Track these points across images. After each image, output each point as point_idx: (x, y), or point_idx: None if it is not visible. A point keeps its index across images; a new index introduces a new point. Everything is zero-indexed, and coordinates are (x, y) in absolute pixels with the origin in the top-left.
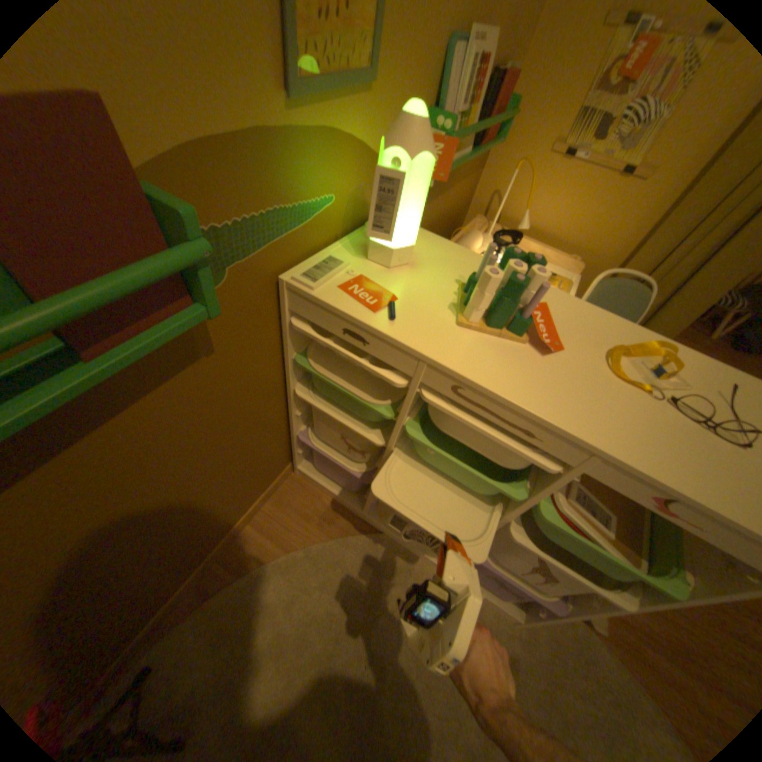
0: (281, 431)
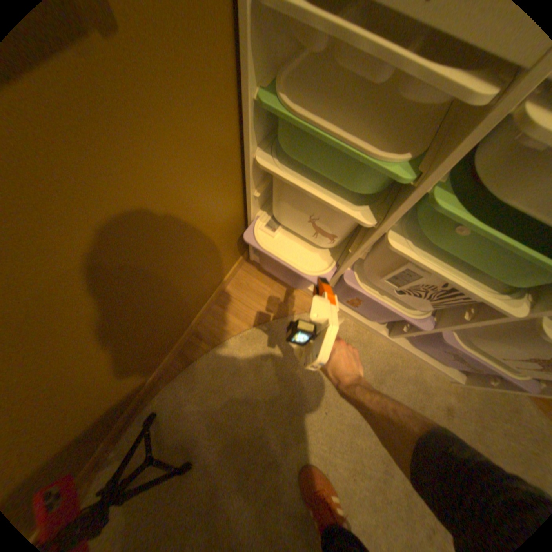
0: (238, 215)
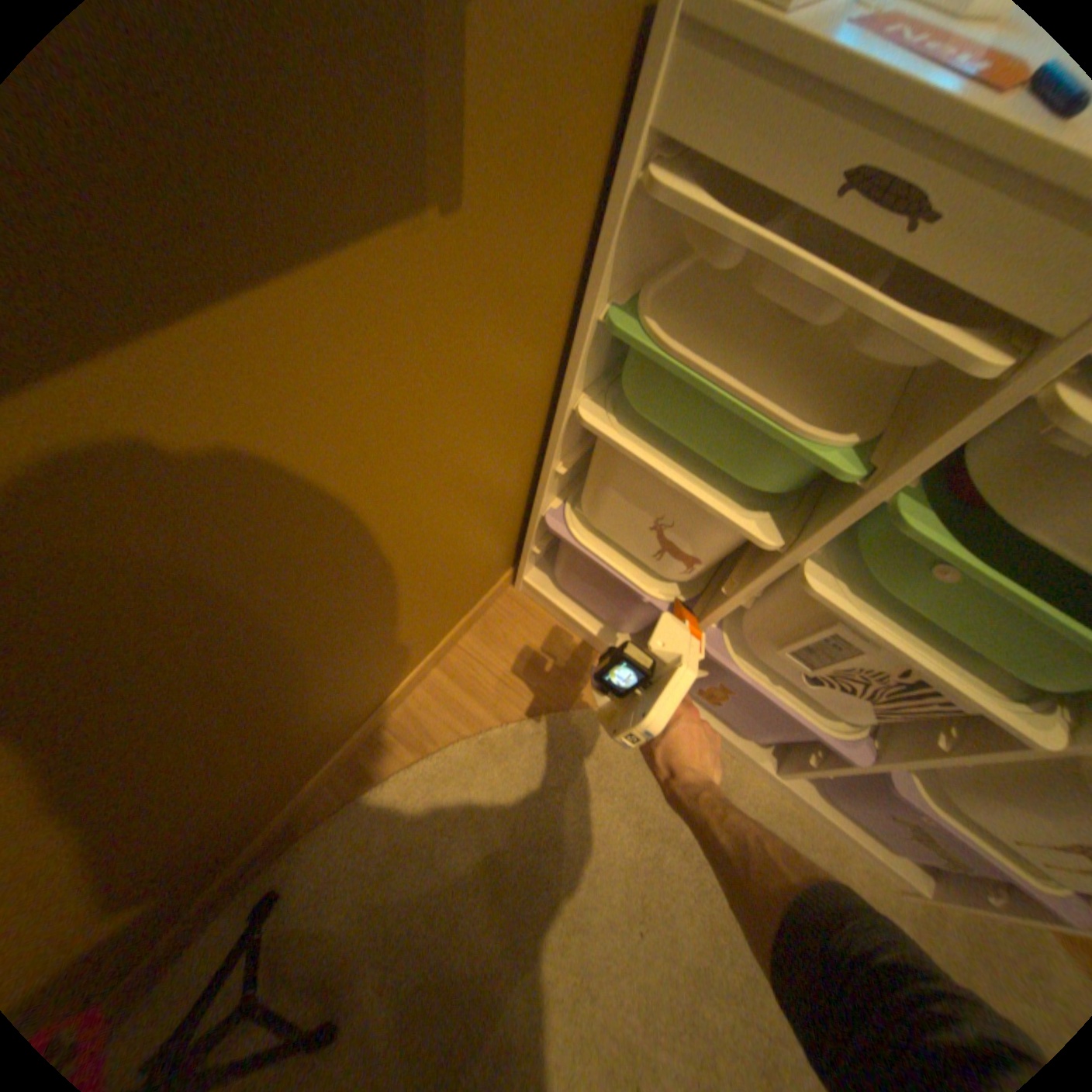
0: (518, 502)
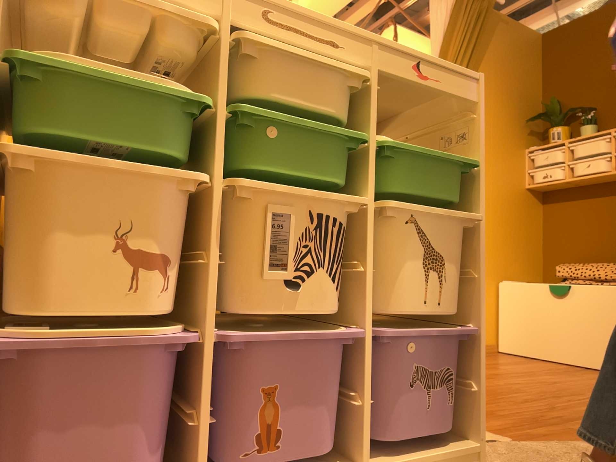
0: None
